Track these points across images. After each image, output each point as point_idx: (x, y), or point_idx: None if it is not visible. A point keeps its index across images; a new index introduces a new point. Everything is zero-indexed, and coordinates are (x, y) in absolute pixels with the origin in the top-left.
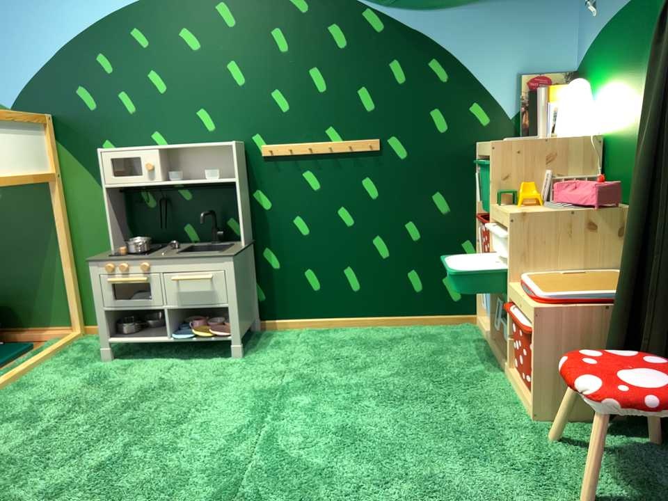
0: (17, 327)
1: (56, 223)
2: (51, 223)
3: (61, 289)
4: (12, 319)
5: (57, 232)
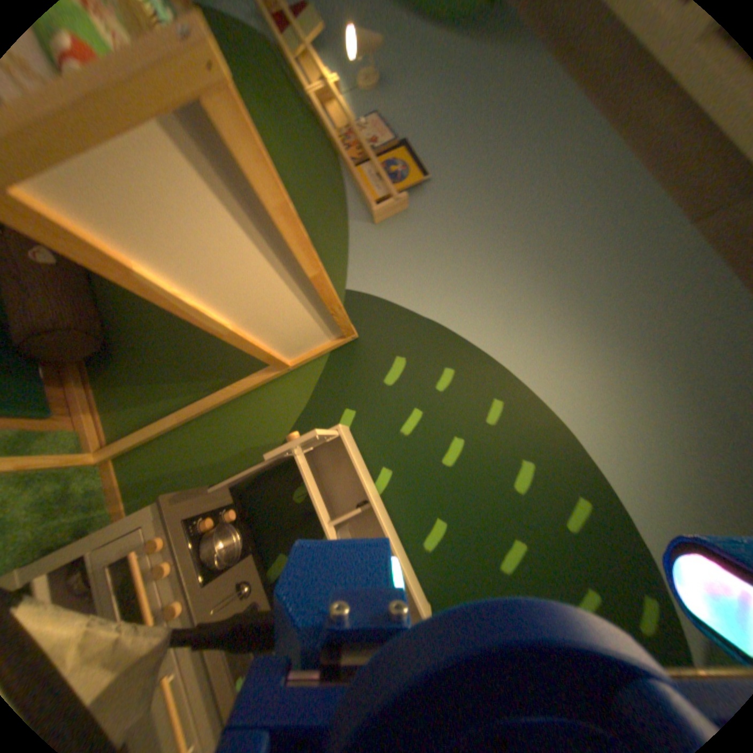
0: (90, 378)
1: (232, 383)
2: (230, 378)
3: (153, 416)
4: (98, 368)
5: (221, 389)
